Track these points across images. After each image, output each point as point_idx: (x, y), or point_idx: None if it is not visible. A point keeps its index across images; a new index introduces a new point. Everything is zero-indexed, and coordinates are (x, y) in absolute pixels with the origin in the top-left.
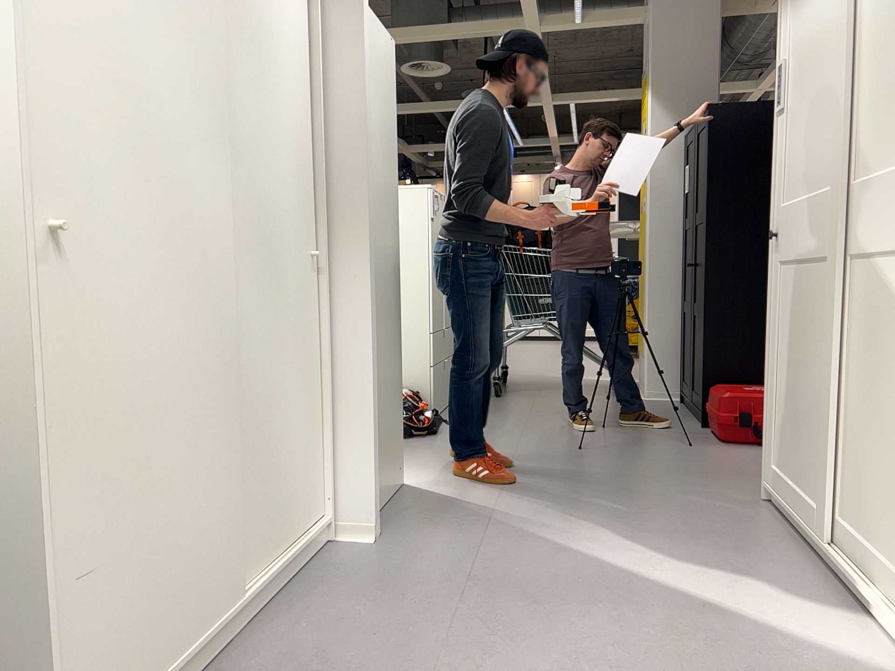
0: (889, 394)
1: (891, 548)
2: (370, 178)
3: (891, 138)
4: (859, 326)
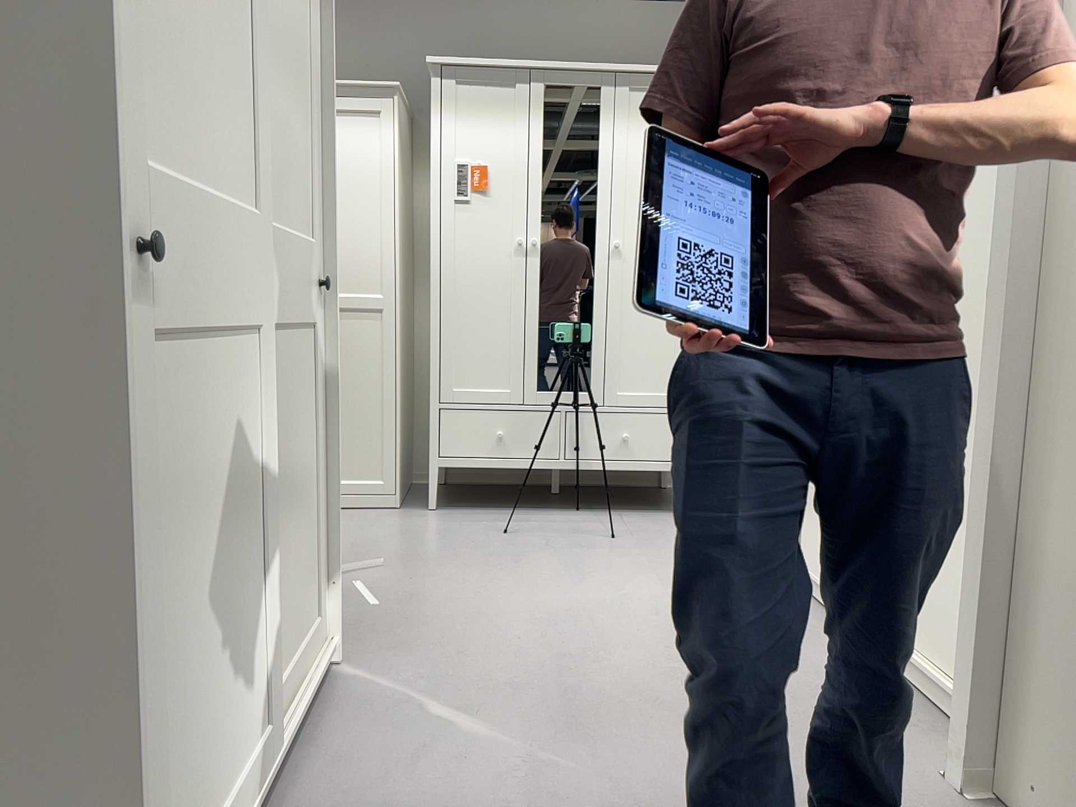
0: (294, 477)
1: (303, 622)
2: (1007, 196)
3: (282, 196)
4: (267, 423)
